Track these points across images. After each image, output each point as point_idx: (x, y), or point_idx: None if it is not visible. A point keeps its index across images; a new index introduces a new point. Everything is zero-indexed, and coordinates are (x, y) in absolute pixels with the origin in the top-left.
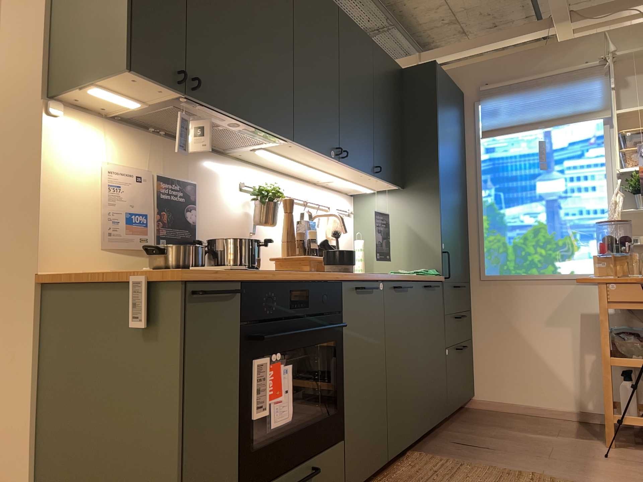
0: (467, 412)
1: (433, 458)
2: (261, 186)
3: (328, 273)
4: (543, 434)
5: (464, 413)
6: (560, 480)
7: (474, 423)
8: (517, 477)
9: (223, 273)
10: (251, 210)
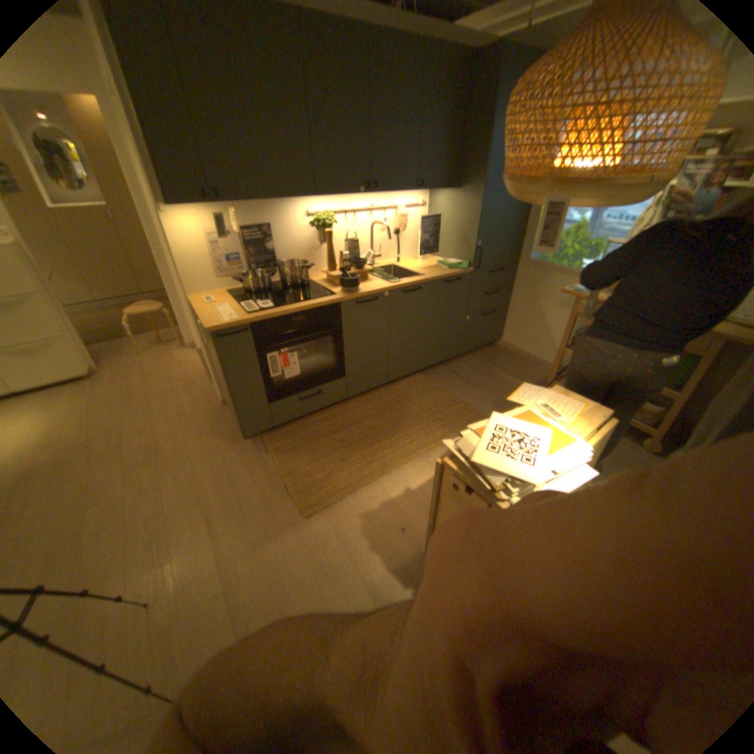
0: (493, 348)
1: (428, 381)
2: (320, 216)
3: (336, 295)
4: (518, 377)
5: (489, 349)
6: (479, 413)
7: (486, 358)
8: (458, 405)
9: (242, 320)
10: (318, 231)
